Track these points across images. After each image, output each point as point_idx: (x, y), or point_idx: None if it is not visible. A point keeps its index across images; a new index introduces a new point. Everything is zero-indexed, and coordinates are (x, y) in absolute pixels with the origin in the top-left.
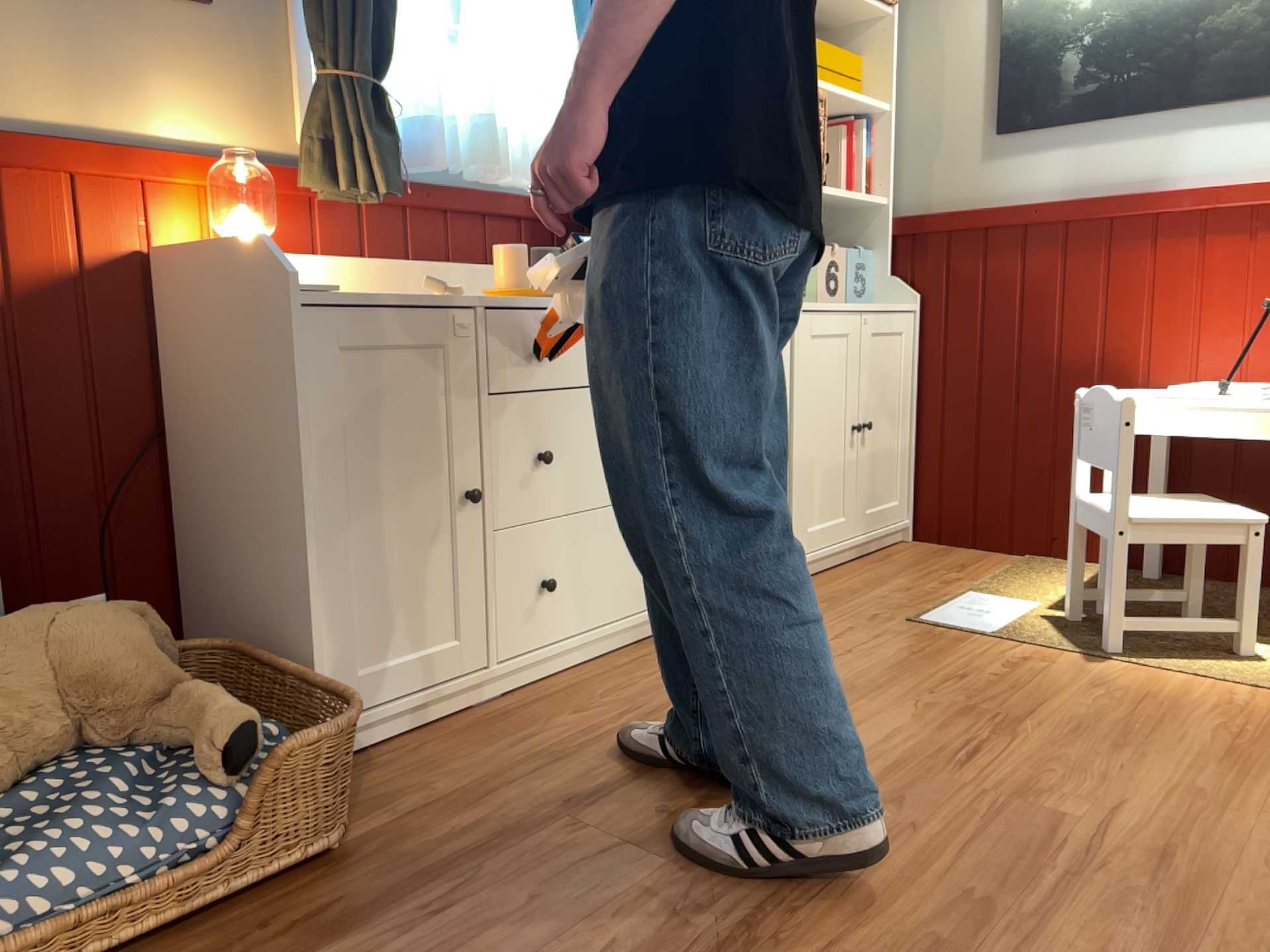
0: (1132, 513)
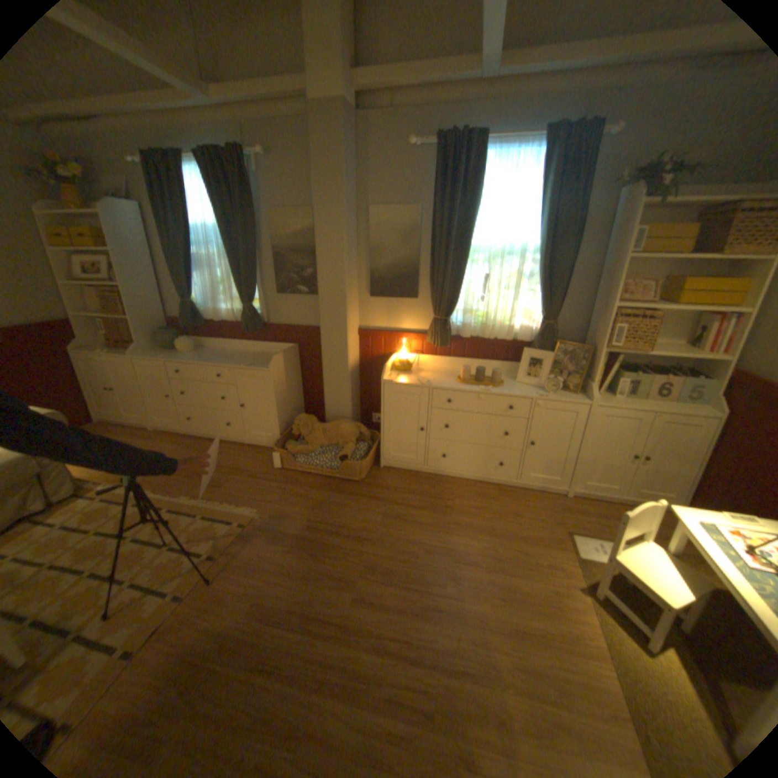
0: (625, 559)
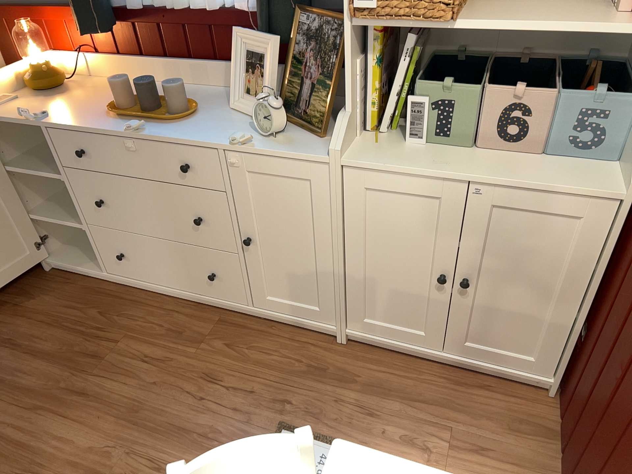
0: None
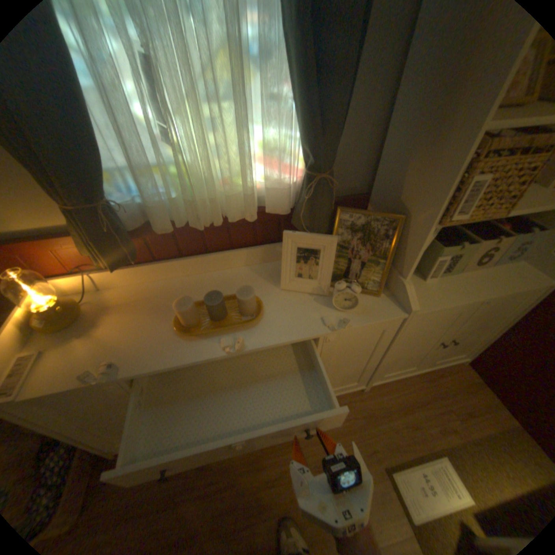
0: None
